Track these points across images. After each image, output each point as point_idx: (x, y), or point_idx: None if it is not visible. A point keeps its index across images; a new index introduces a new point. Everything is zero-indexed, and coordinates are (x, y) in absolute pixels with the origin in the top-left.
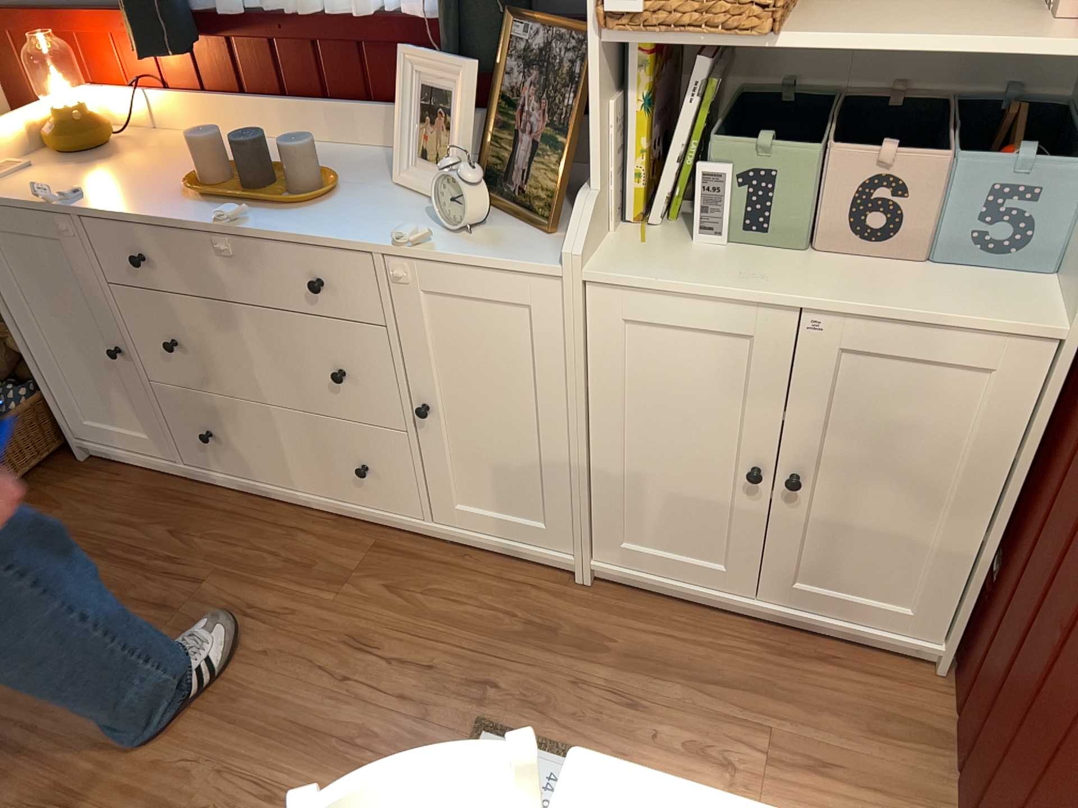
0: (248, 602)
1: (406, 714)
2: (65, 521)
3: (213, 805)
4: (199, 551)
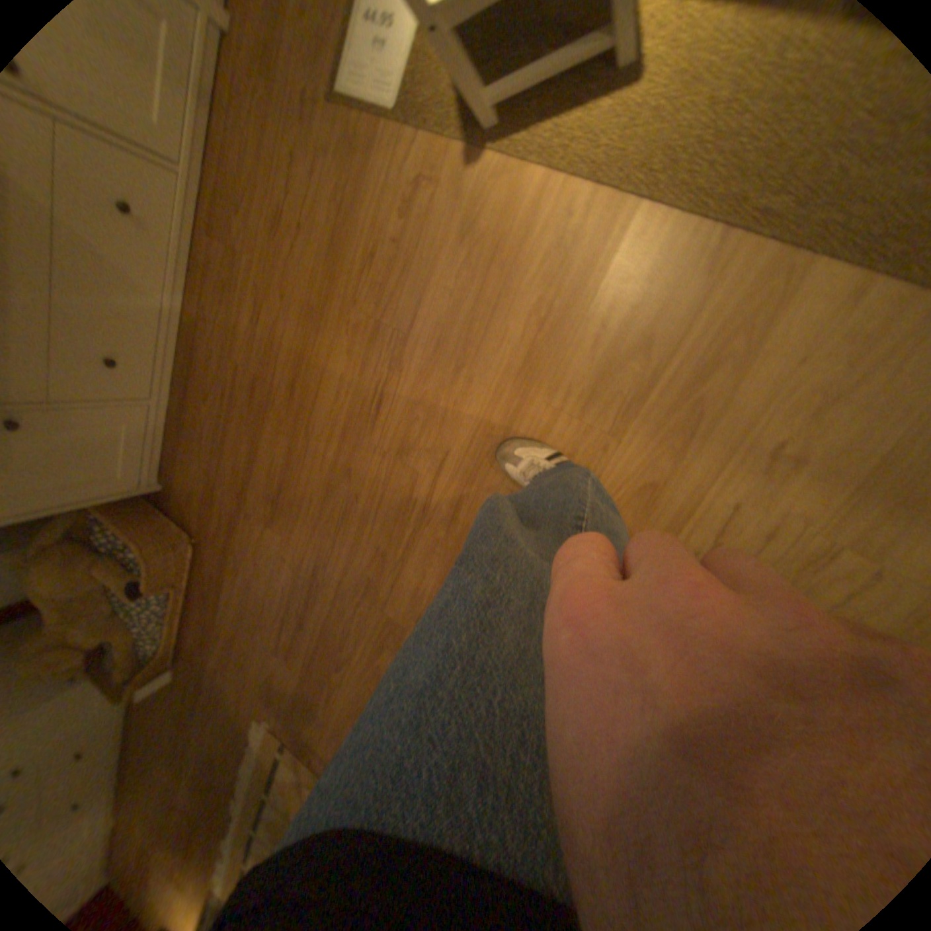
0: (245, 324)
1: (320, 163)
2: (195, 485)
3: (373, 301)
4: (211, 376)
